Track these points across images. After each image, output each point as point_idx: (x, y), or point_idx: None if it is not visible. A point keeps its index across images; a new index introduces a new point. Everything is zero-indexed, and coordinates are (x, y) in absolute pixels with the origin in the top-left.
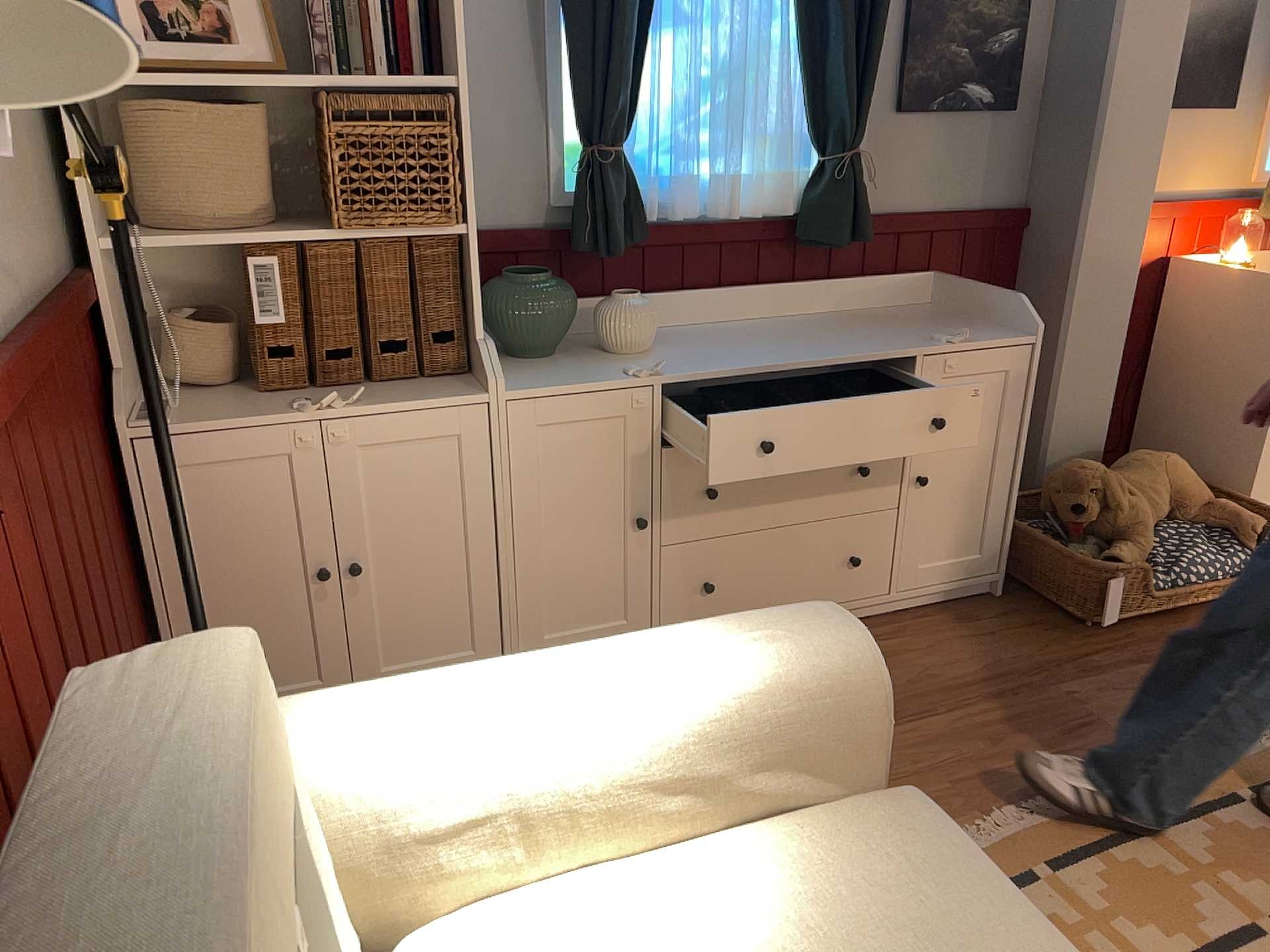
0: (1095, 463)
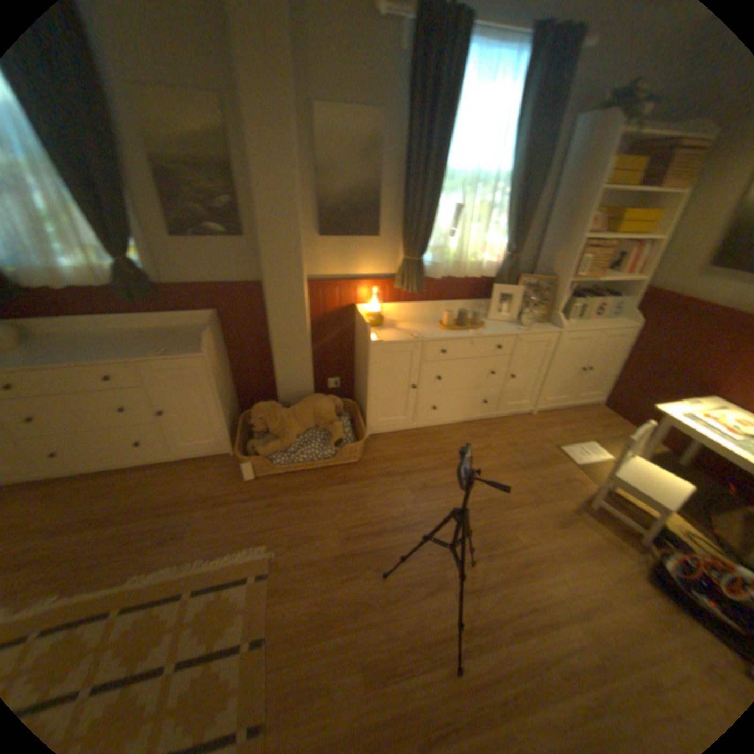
0: (271, 405)
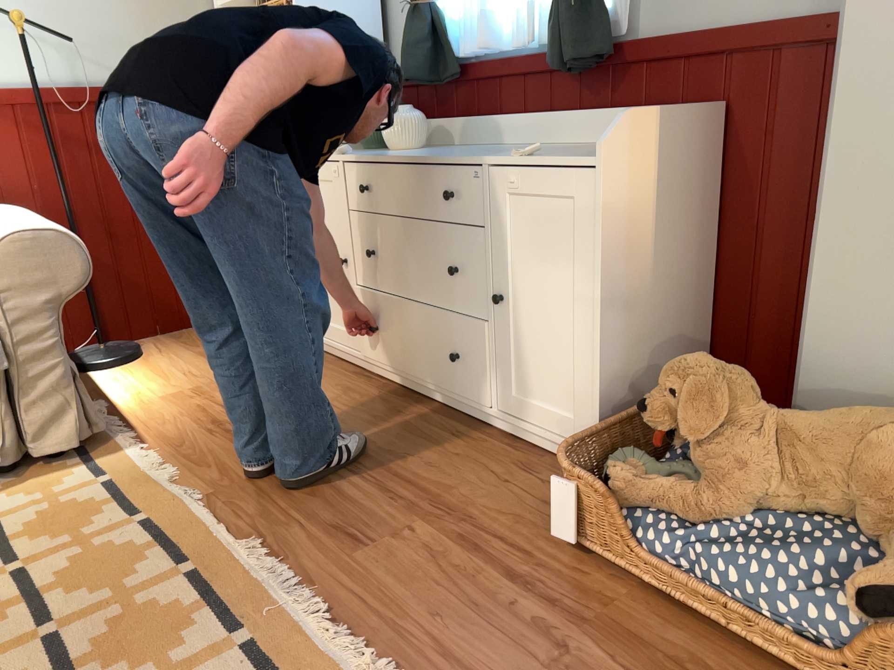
0: (723, 368)
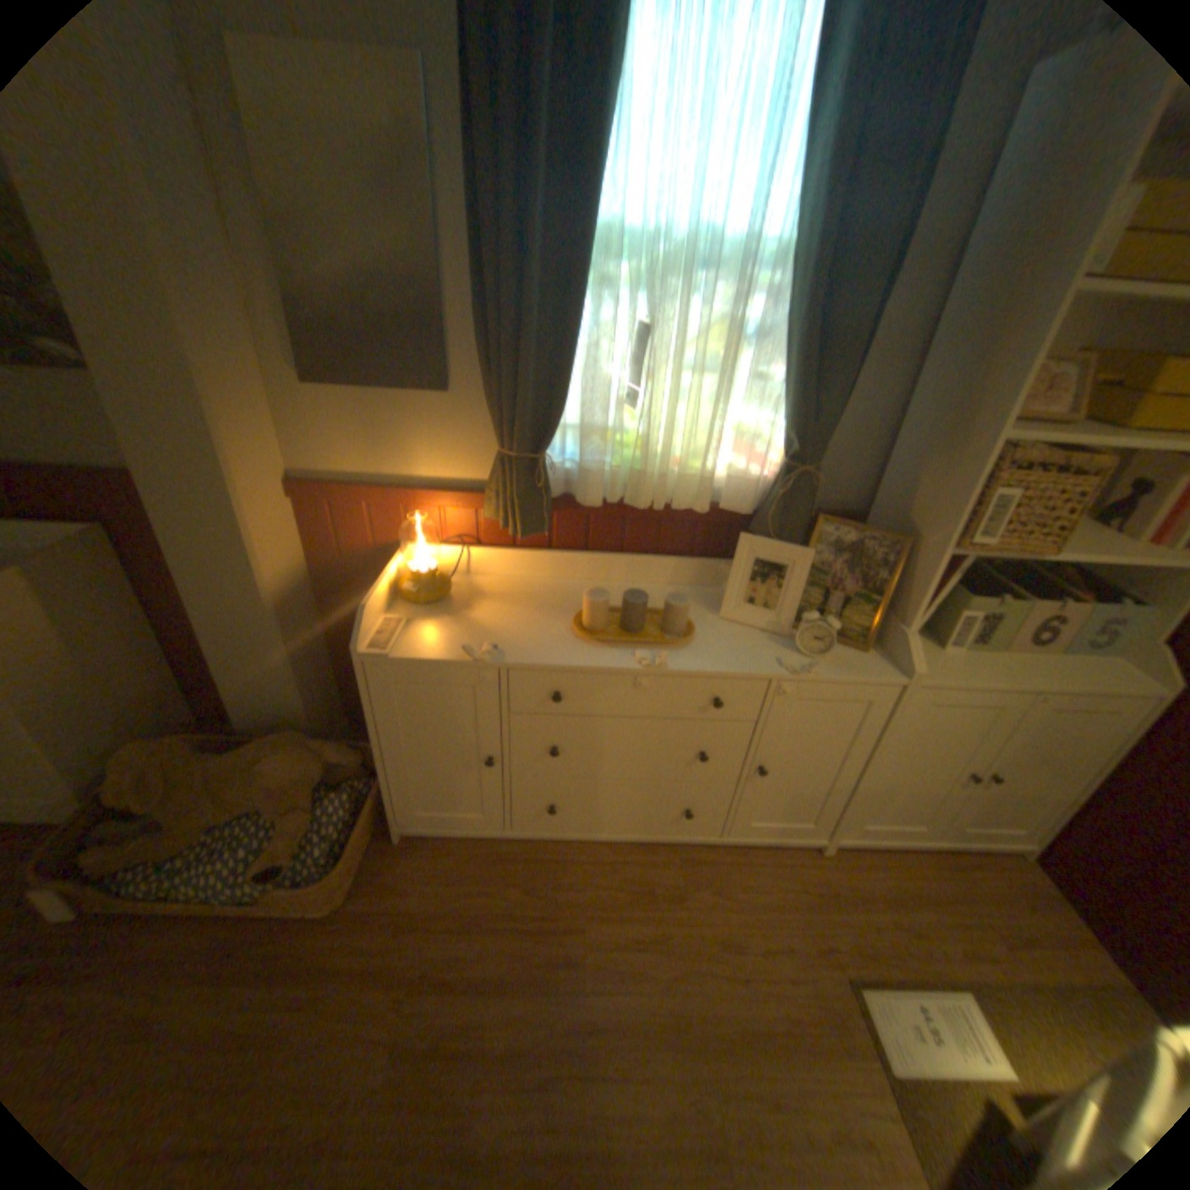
0: (156, 752)
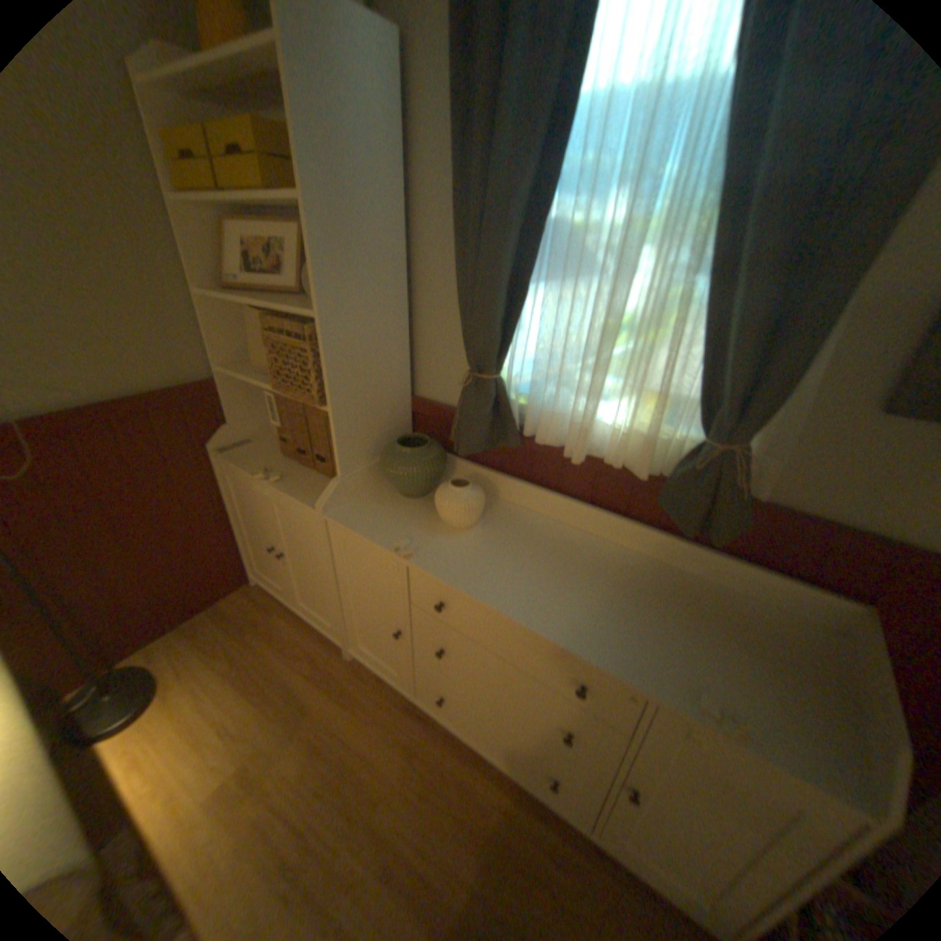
0: None
